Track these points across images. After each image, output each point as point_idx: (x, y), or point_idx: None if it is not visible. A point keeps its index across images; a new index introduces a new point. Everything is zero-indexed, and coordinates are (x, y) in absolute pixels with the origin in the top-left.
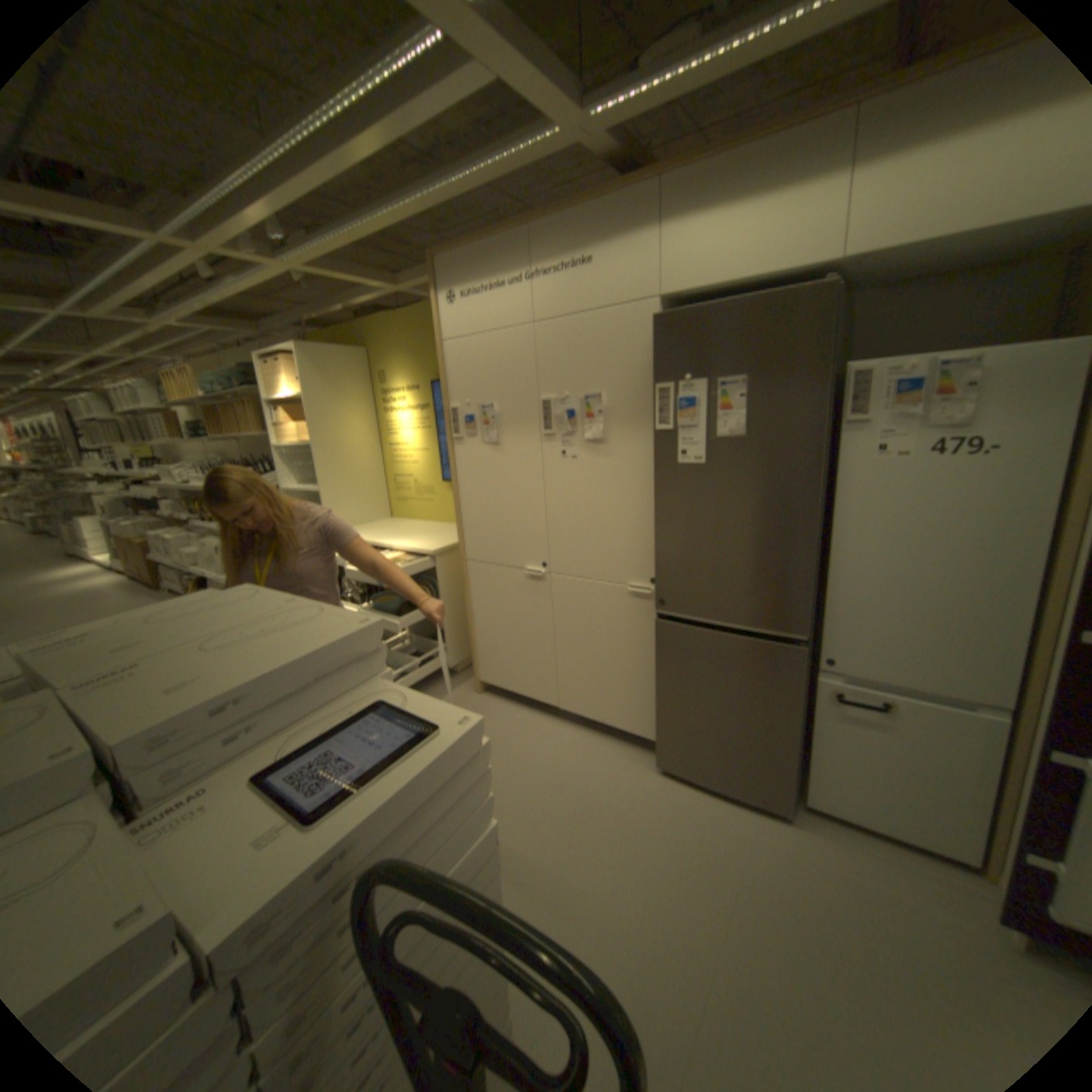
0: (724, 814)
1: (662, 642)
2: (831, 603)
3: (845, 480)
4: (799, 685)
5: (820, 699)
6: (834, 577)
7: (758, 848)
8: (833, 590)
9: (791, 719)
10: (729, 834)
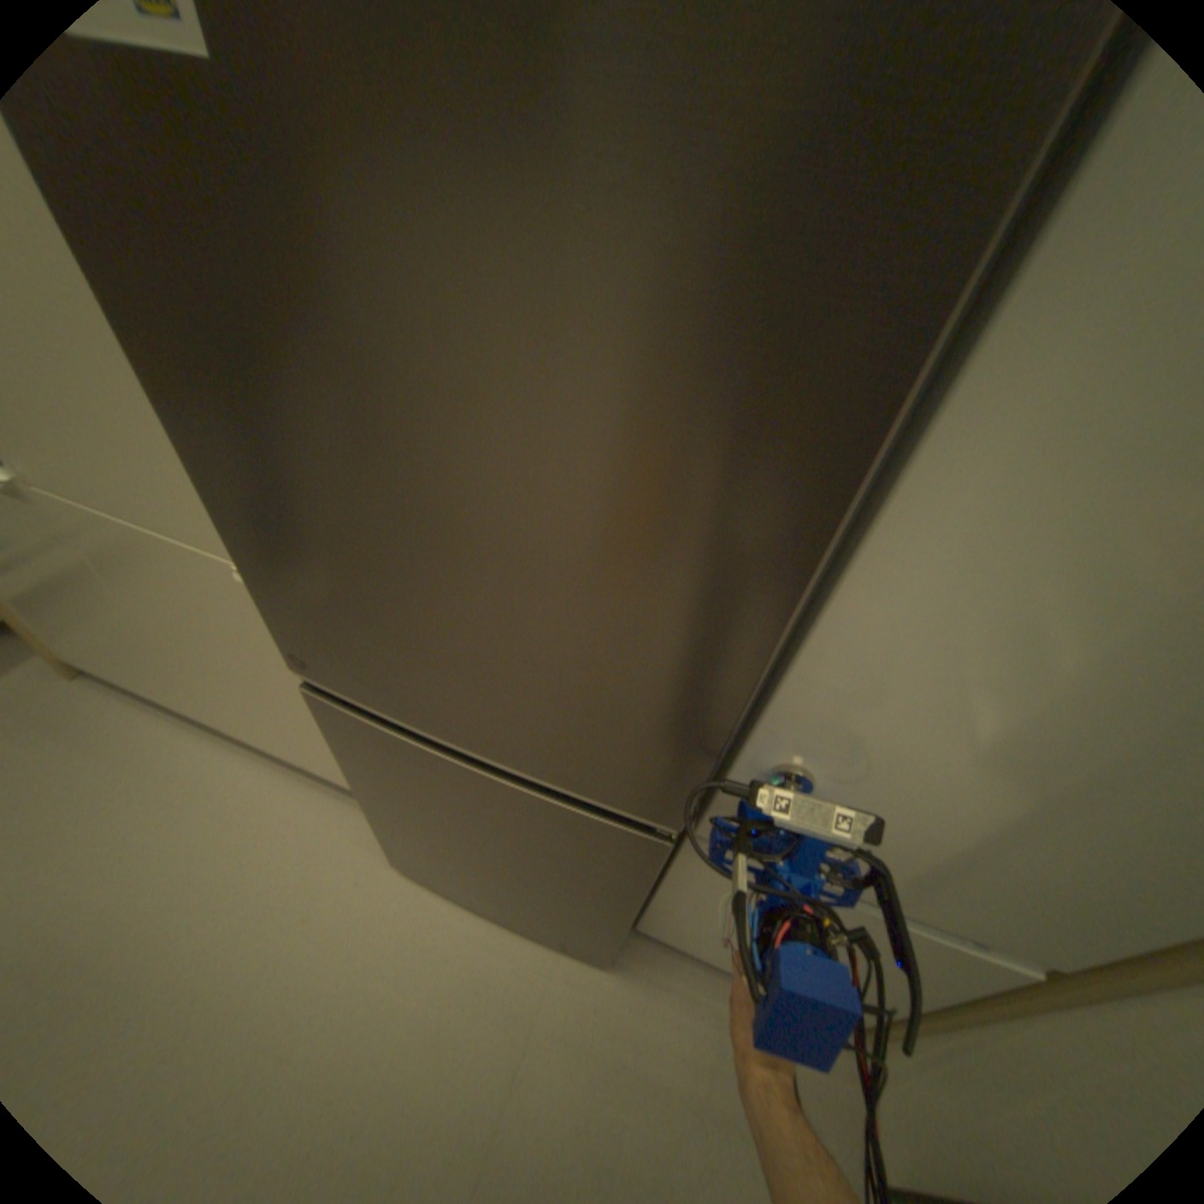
0: (496, 954)
1: (330, 727)
2: (760, 731)
3: (1011, 332)
4: (640, 876)
5: (682, 851)
6: (791, 682)
7: (537, 1033)
8: (774, 708)
9: (615, 902)
10: (492, 1007)
